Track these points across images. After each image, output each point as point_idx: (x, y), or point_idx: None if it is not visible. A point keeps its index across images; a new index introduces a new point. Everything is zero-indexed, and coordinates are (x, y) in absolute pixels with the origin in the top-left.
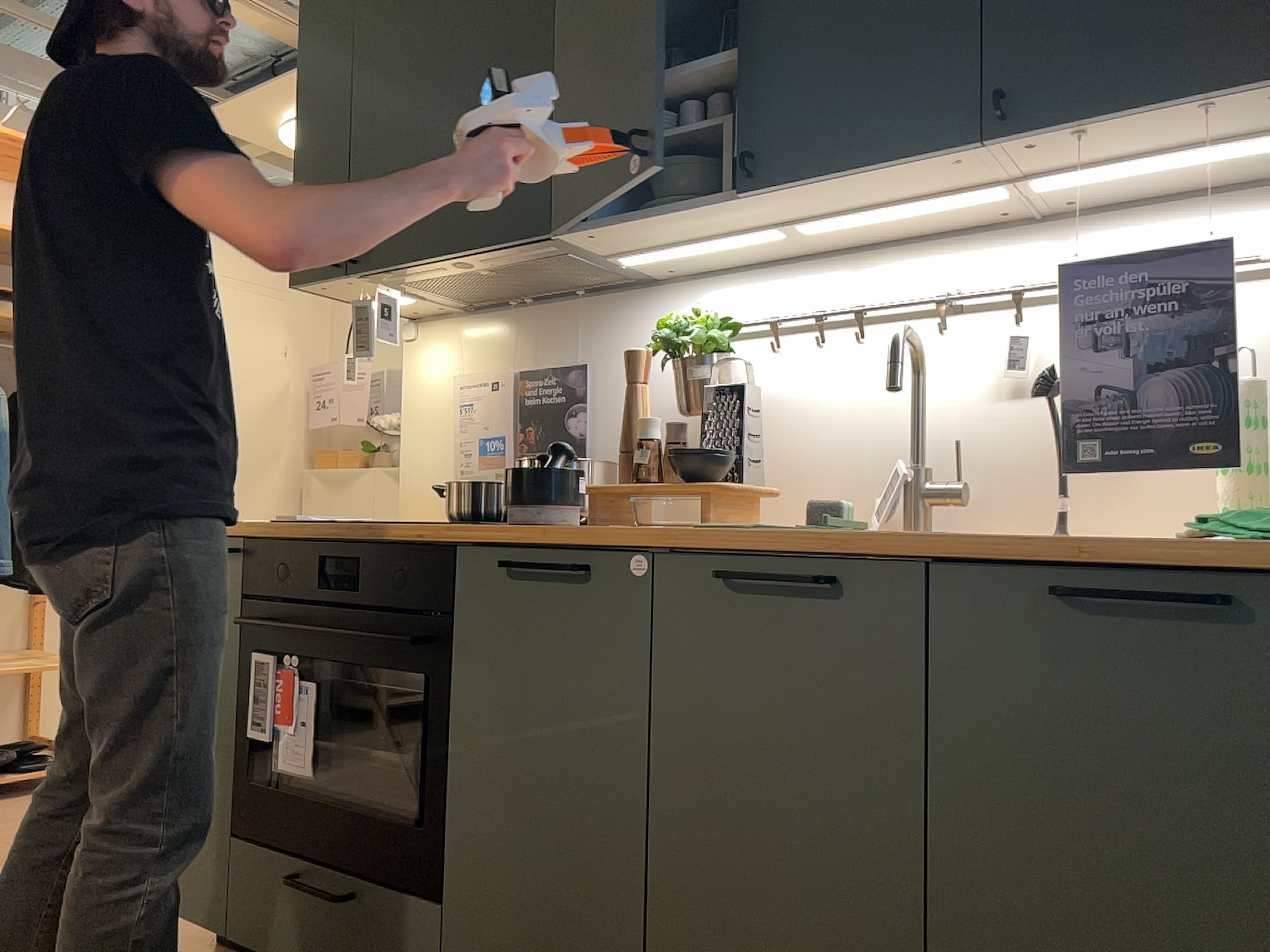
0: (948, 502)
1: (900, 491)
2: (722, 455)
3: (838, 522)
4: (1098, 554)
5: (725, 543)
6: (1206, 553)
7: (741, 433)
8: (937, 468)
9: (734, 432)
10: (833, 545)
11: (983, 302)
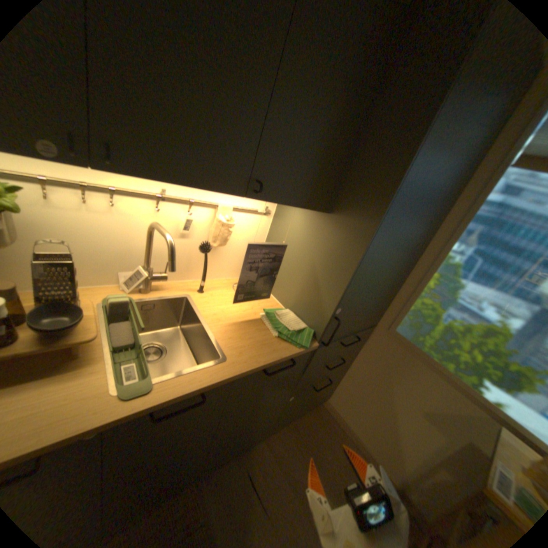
0: (158, 279)
1: (142, 280)
2: (73, 314)
3: (126, 309)
4: (276, 363)
5: (155, 409)
6: (295, 357)
7: (67, 285)
8: (154, 266)
9: (65, 289)
10: (205, 389)
11: (176, 199)
